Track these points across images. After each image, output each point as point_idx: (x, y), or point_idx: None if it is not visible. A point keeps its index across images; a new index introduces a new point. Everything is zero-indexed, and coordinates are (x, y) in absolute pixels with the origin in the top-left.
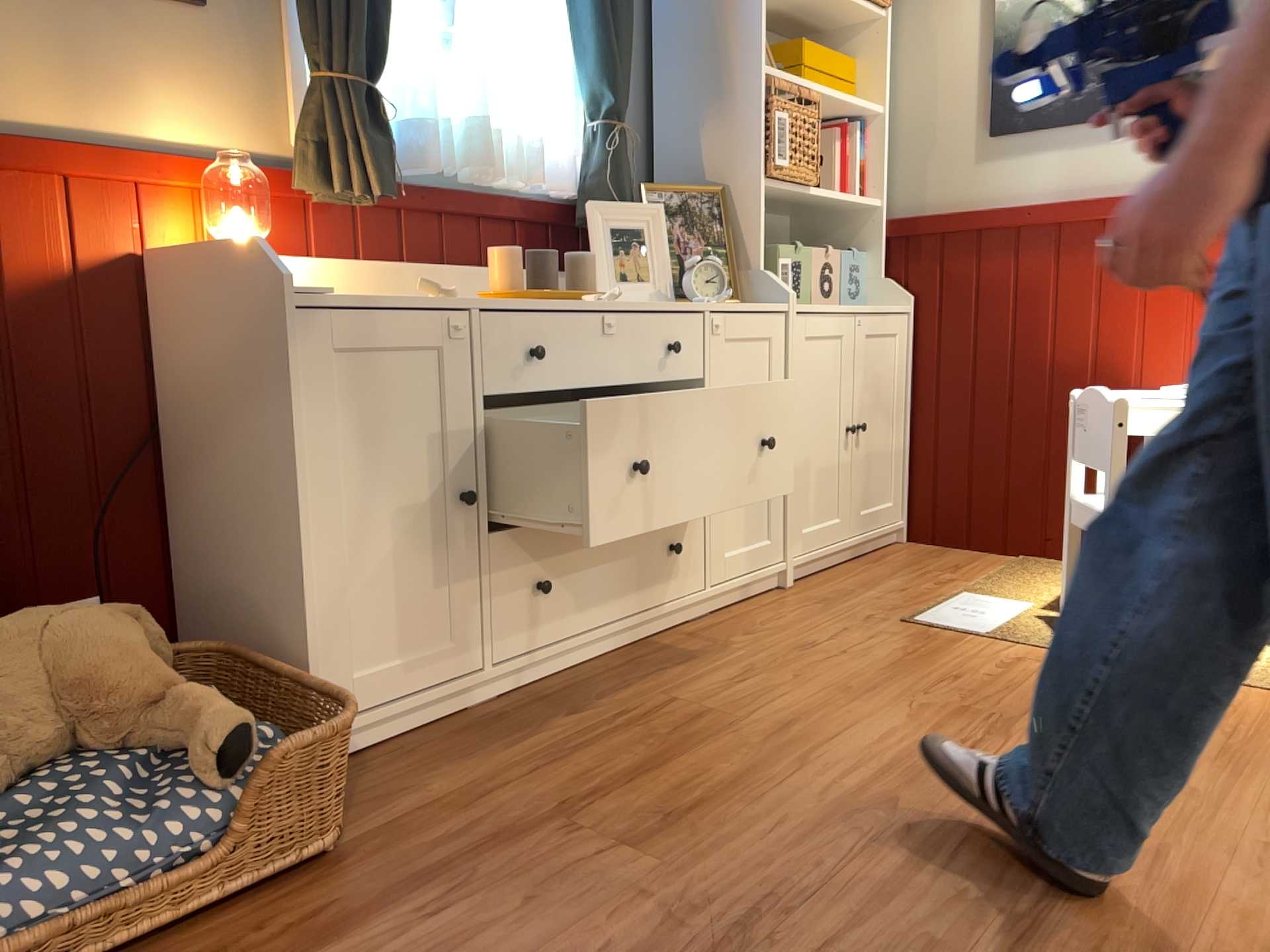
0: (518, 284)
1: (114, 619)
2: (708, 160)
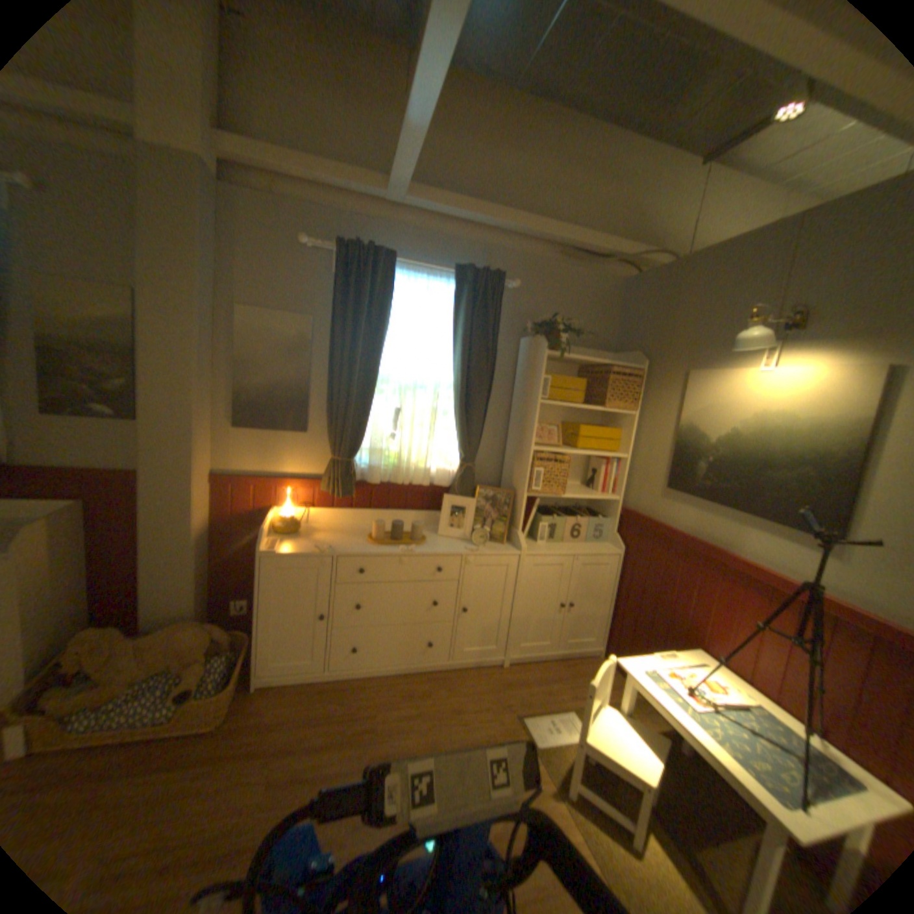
0: (380, 536)
1: (195, 636)
2: (513, 477)
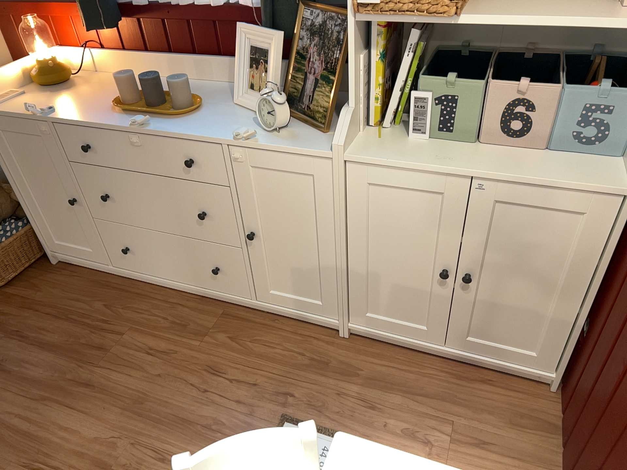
0: (133, 101)
1: None
2: None
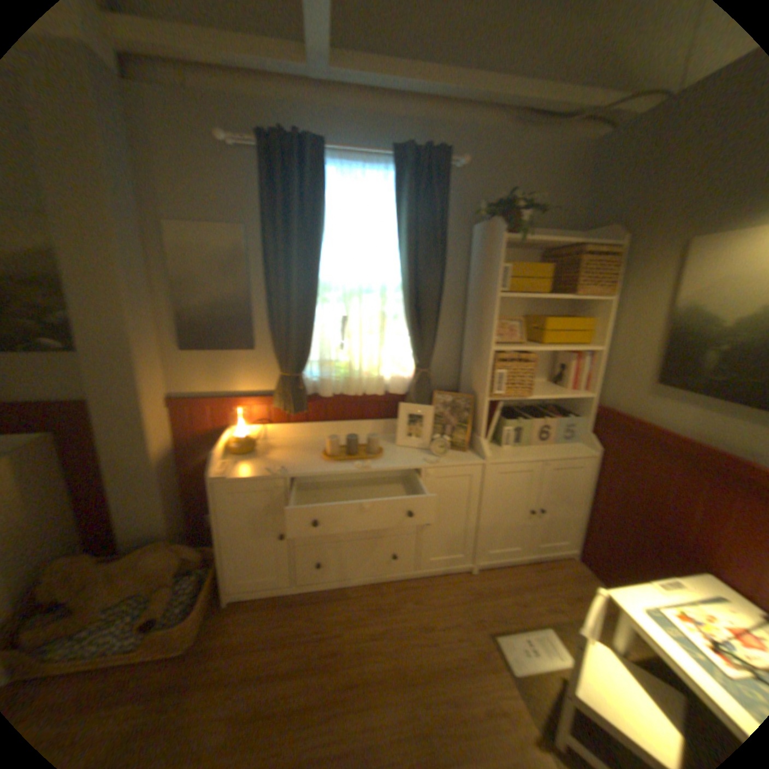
0: (336, 452)
1: (164, 558)
2: (474, 380)
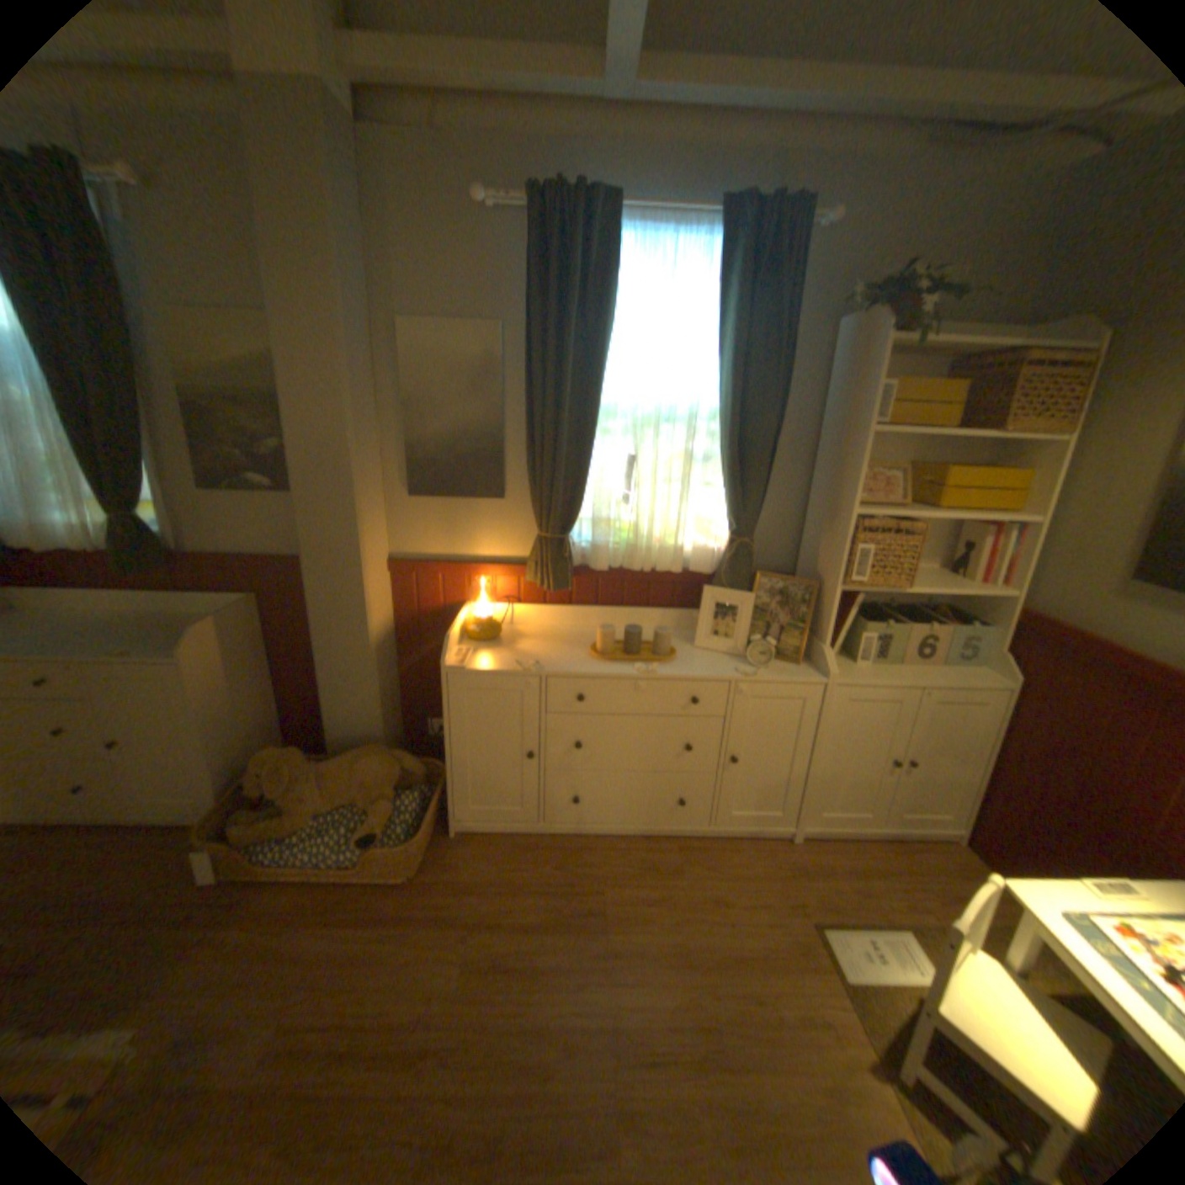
0: (607, 648)
1: (381, 765)
2: (820, 558)
